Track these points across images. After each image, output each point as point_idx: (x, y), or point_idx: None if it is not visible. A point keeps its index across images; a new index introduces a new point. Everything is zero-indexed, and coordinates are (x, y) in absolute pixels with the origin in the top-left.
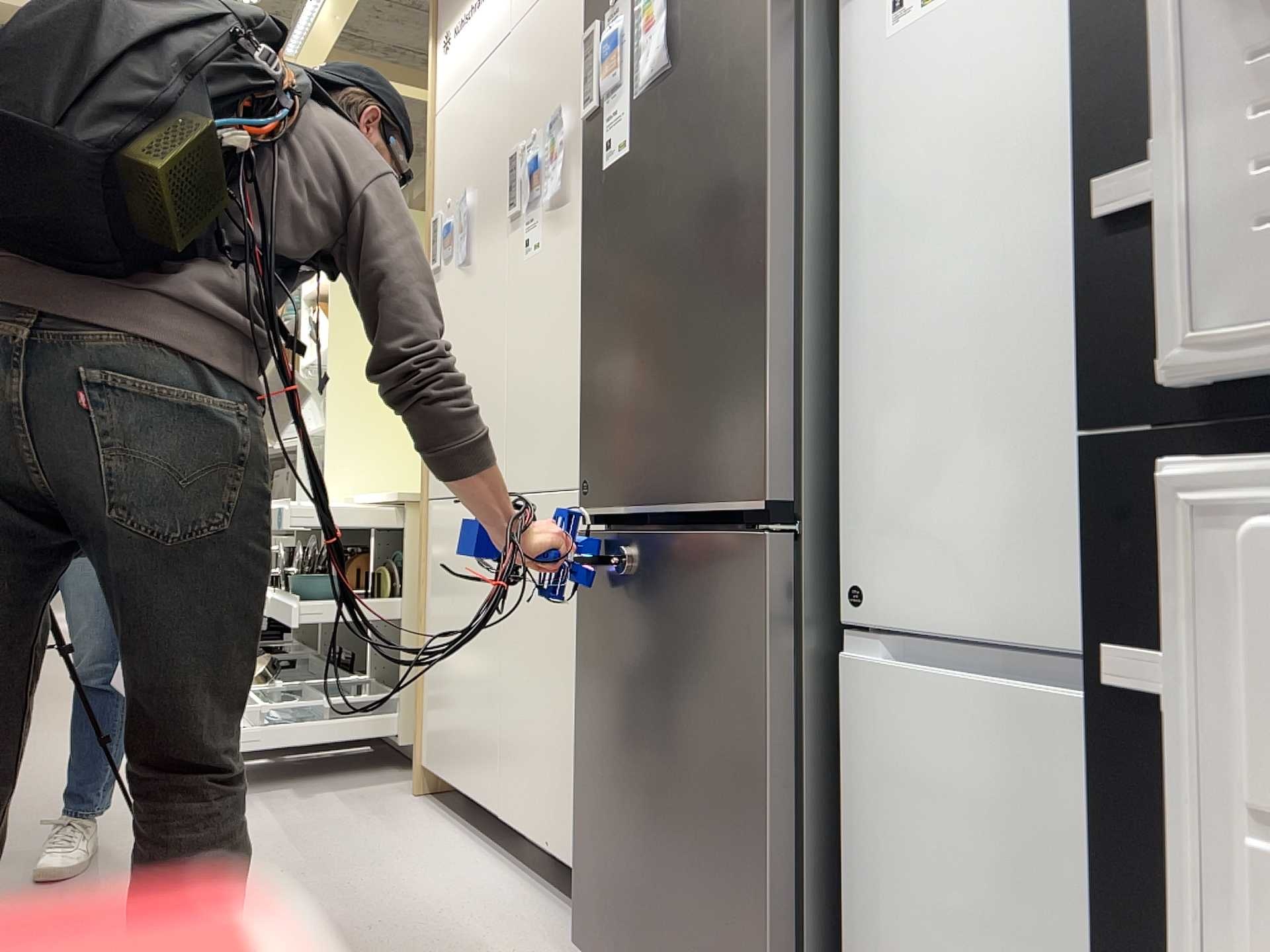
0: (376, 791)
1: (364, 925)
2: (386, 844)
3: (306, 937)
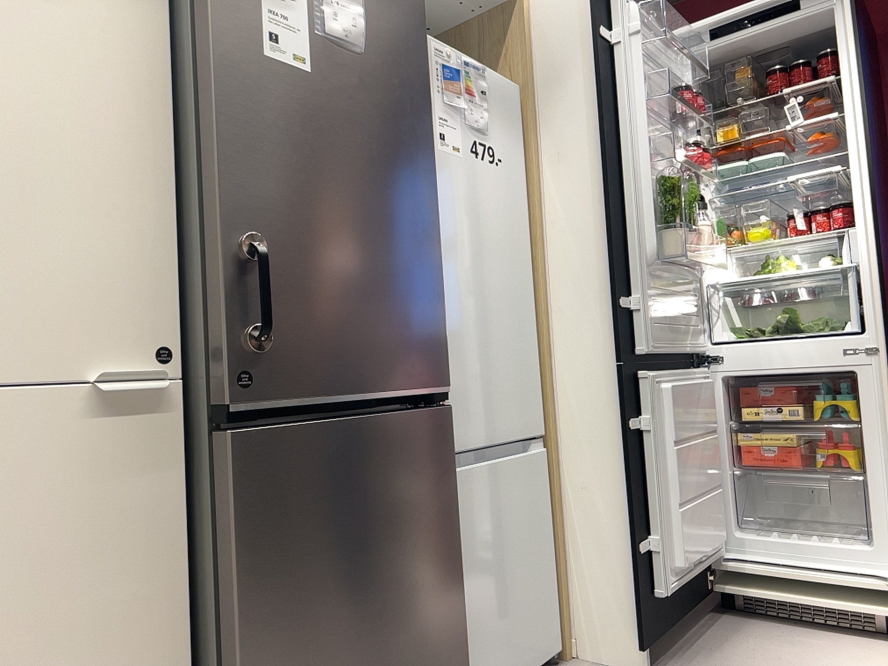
0: None
1: None
2: None
3: None
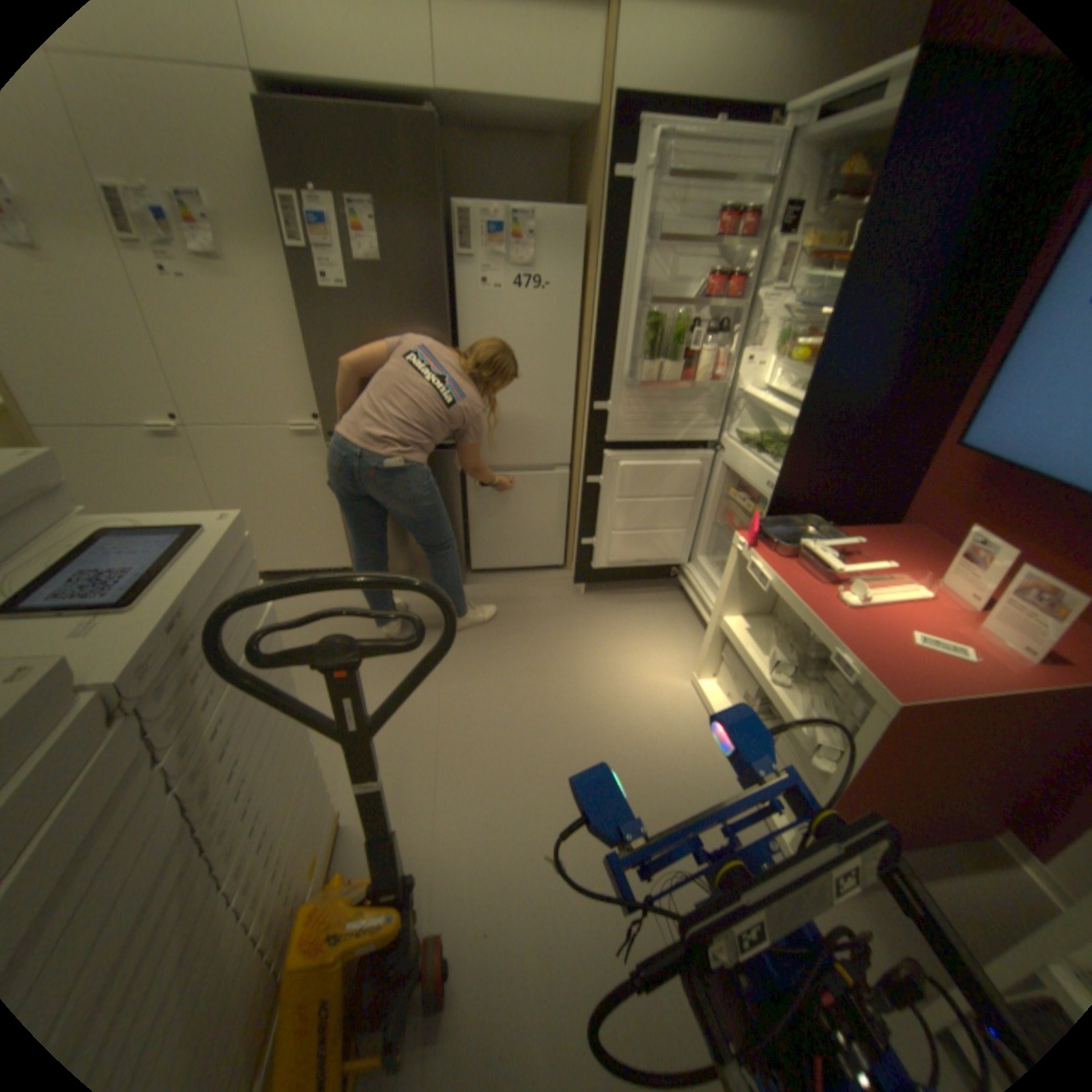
0: None
1: None
2: None
3: None
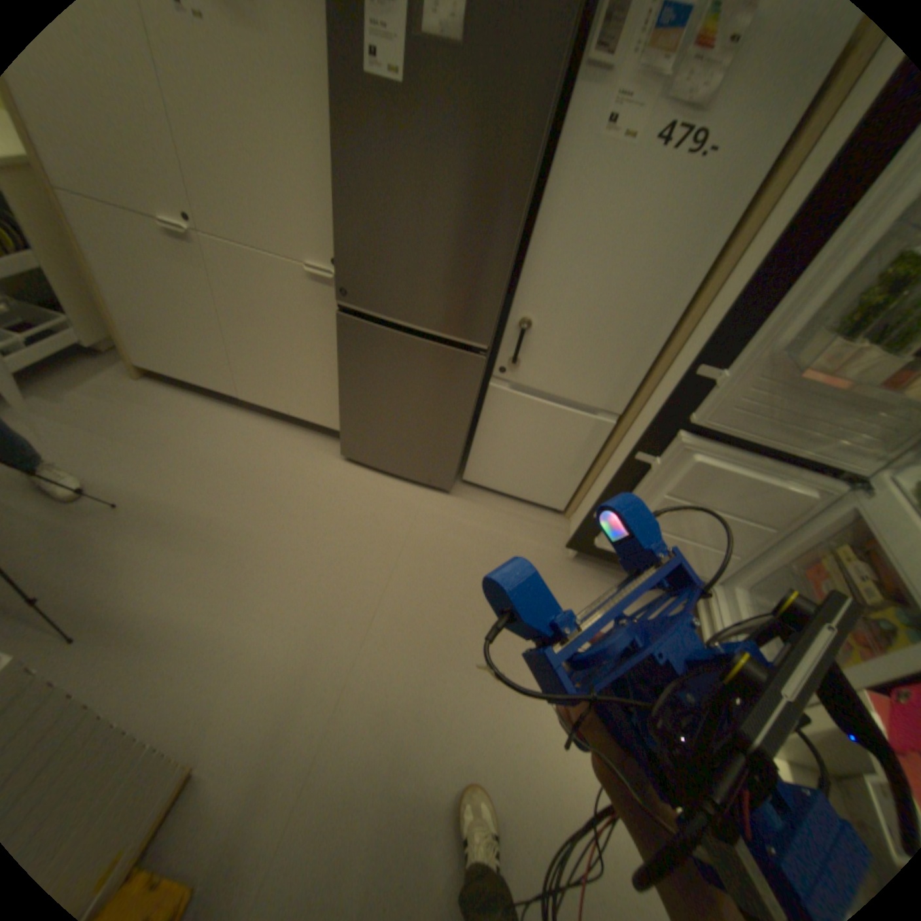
0: (103, 382)
1: (234, 475)
2: (172, 423)
3: (217, 492)
